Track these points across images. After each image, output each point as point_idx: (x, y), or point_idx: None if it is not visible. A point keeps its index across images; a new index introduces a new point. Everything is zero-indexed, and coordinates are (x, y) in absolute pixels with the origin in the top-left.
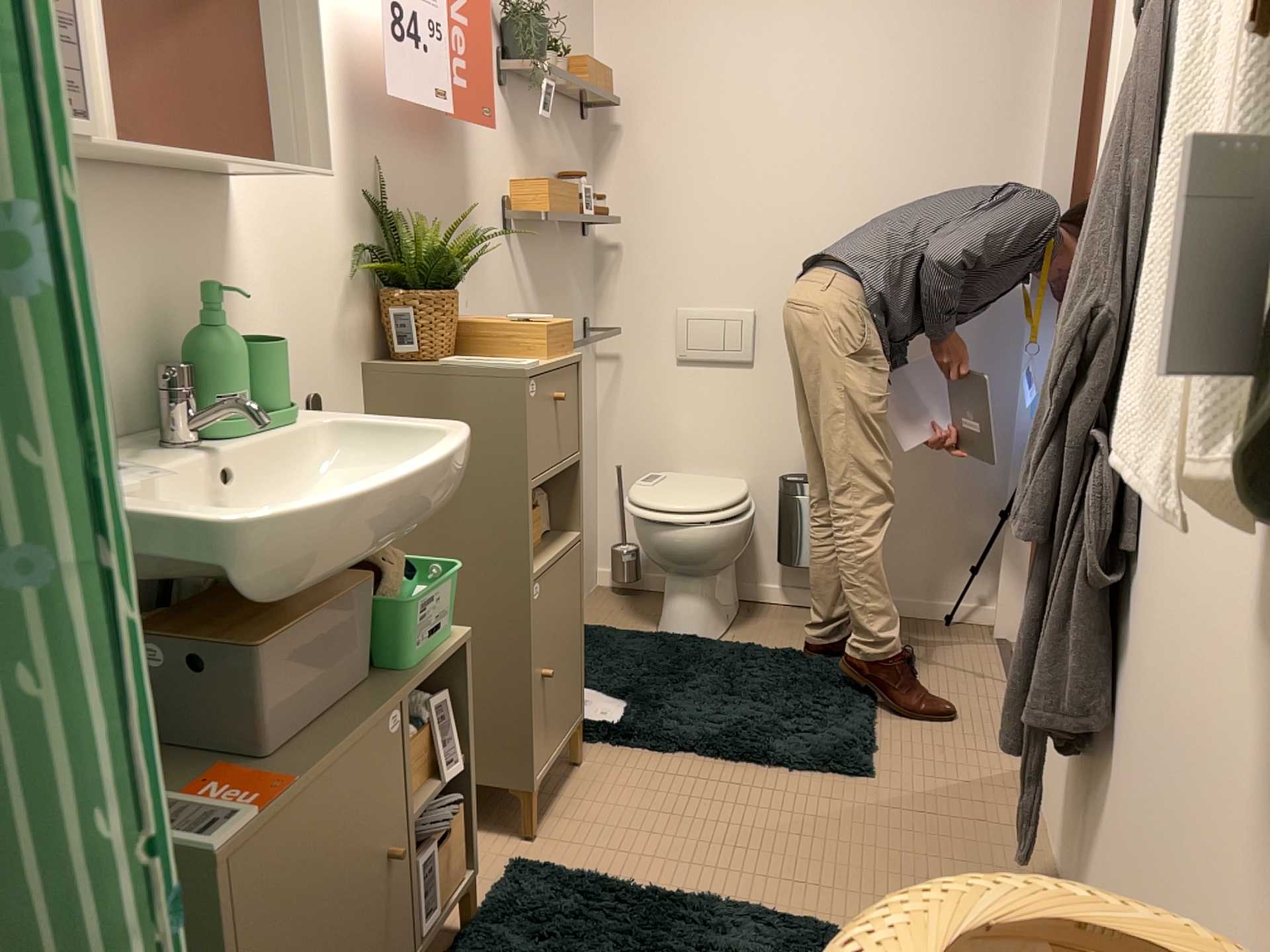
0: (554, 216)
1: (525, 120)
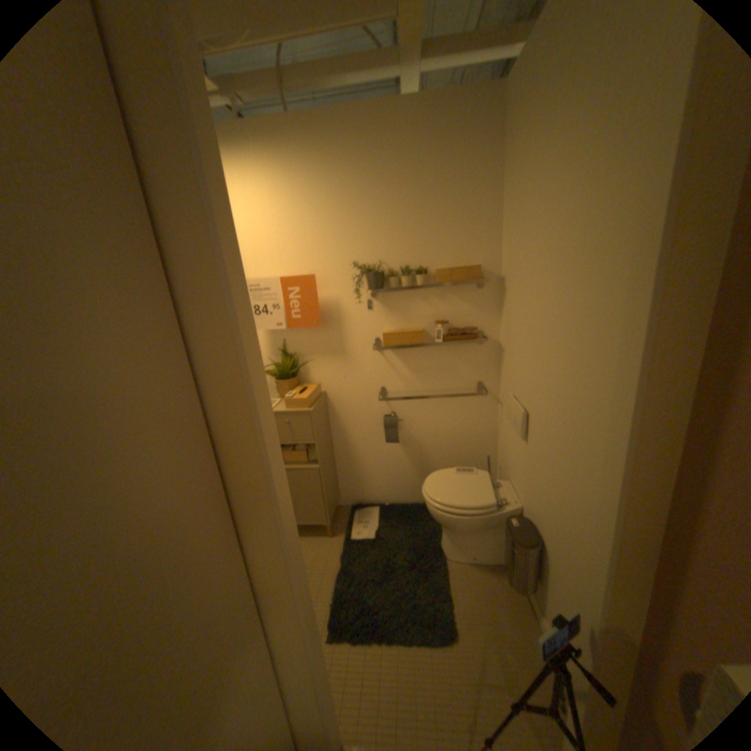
0: (385, 344)
1: (394, 300)
